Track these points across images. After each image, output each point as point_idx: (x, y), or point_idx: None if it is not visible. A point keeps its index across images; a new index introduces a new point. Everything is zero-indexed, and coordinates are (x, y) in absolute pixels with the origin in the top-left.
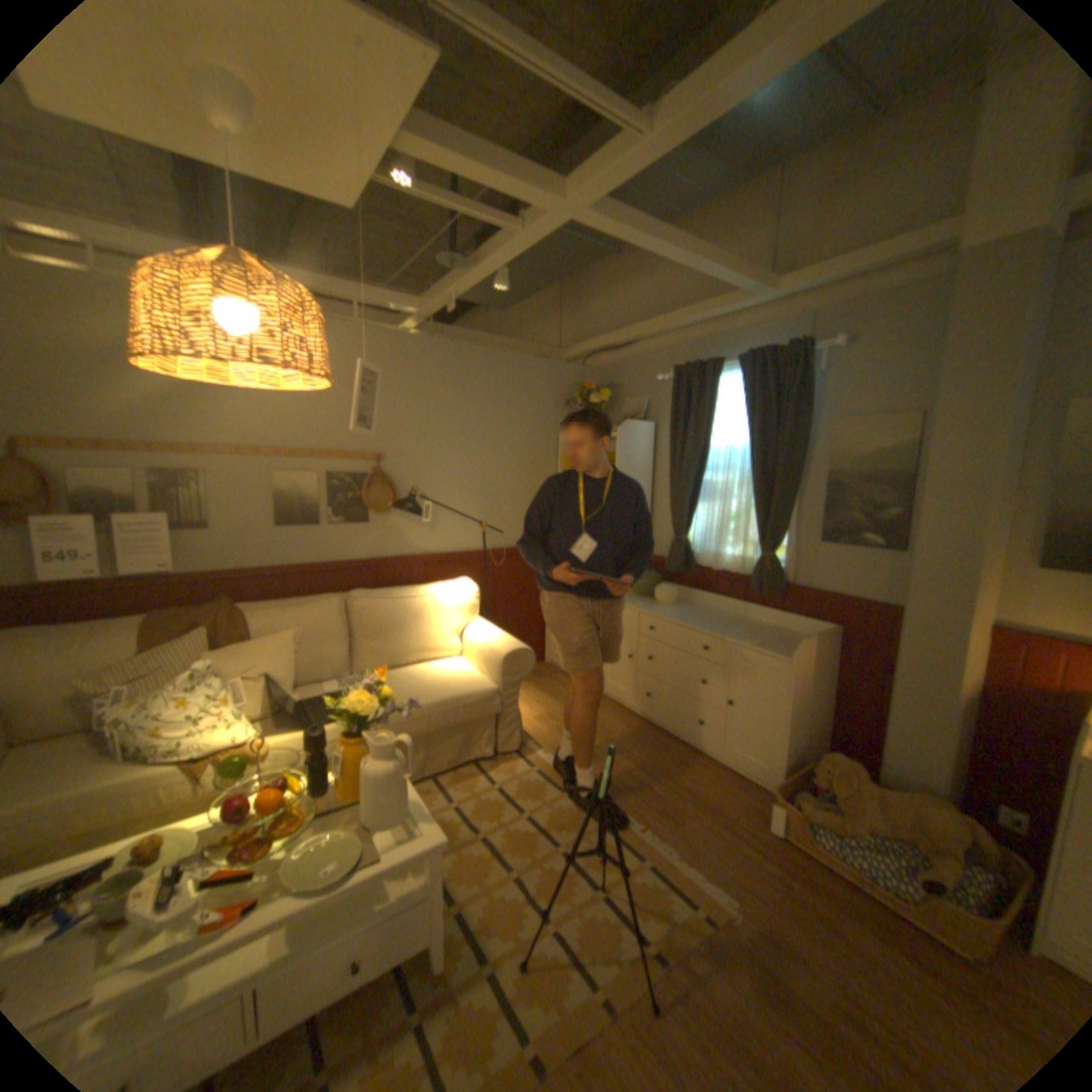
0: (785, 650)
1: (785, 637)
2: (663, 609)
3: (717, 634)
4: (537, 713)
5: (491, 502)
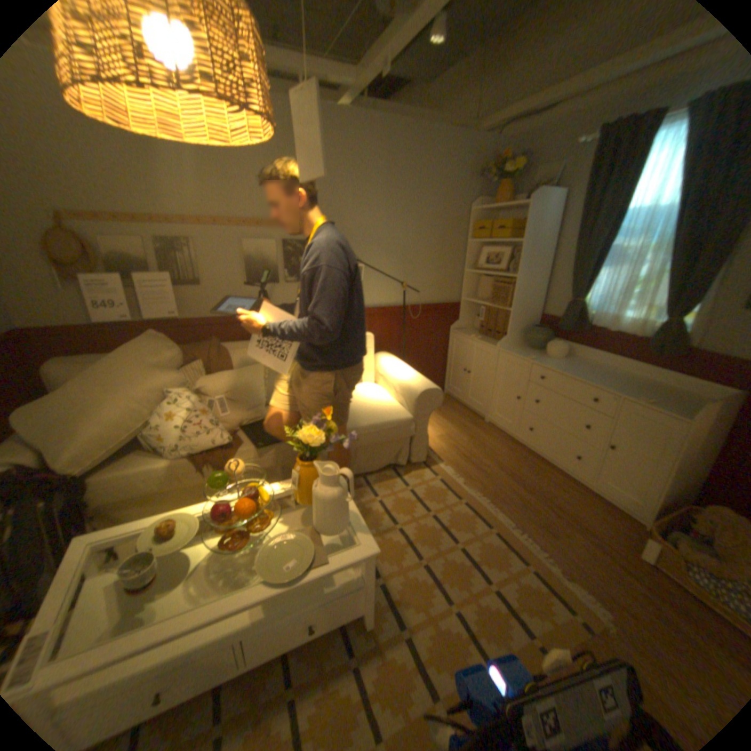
0: (683, 411)
1: (679, 397)
2: (555, 361)
3: (610, 389)
4: (438, 432)
5: (411, 265)
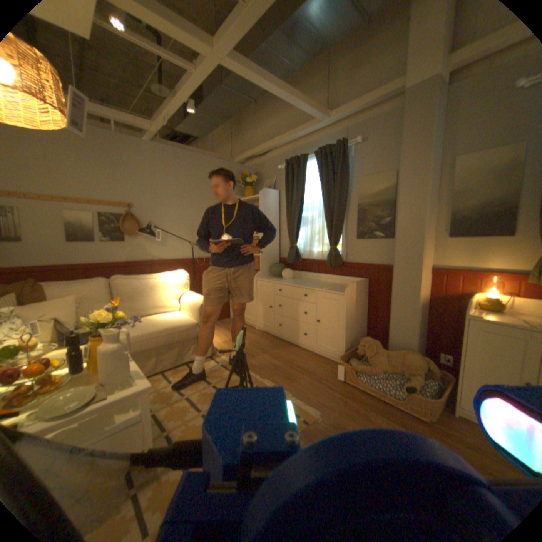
0: (342, 290)
1: (343, 286)
2: (286, 280)
3: (310, 287)
4: (223, 339)
5: (196, 232)
